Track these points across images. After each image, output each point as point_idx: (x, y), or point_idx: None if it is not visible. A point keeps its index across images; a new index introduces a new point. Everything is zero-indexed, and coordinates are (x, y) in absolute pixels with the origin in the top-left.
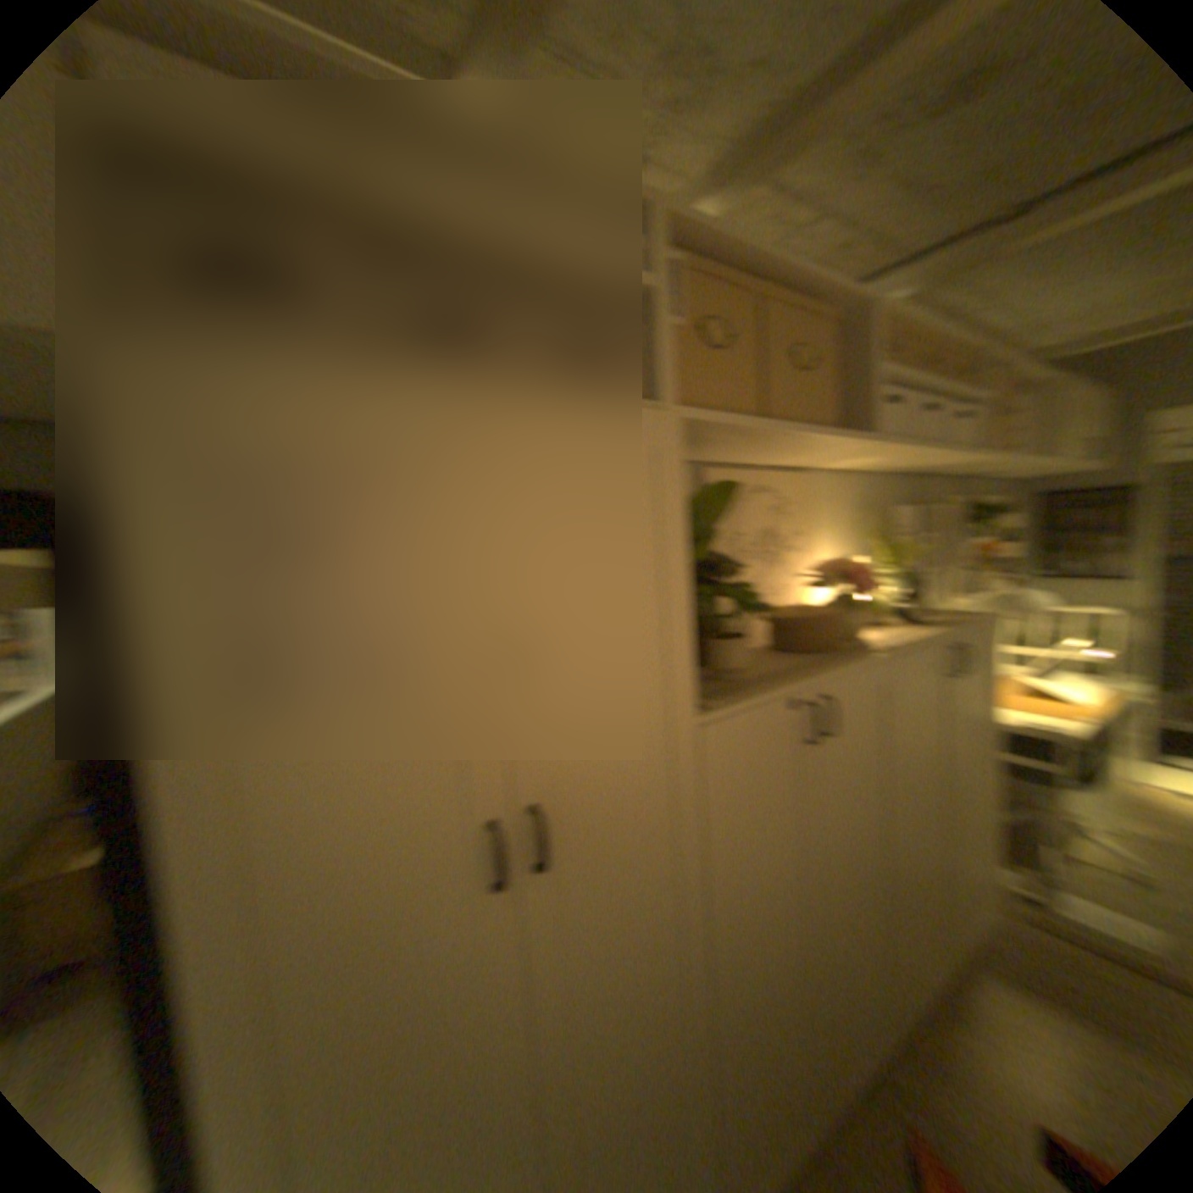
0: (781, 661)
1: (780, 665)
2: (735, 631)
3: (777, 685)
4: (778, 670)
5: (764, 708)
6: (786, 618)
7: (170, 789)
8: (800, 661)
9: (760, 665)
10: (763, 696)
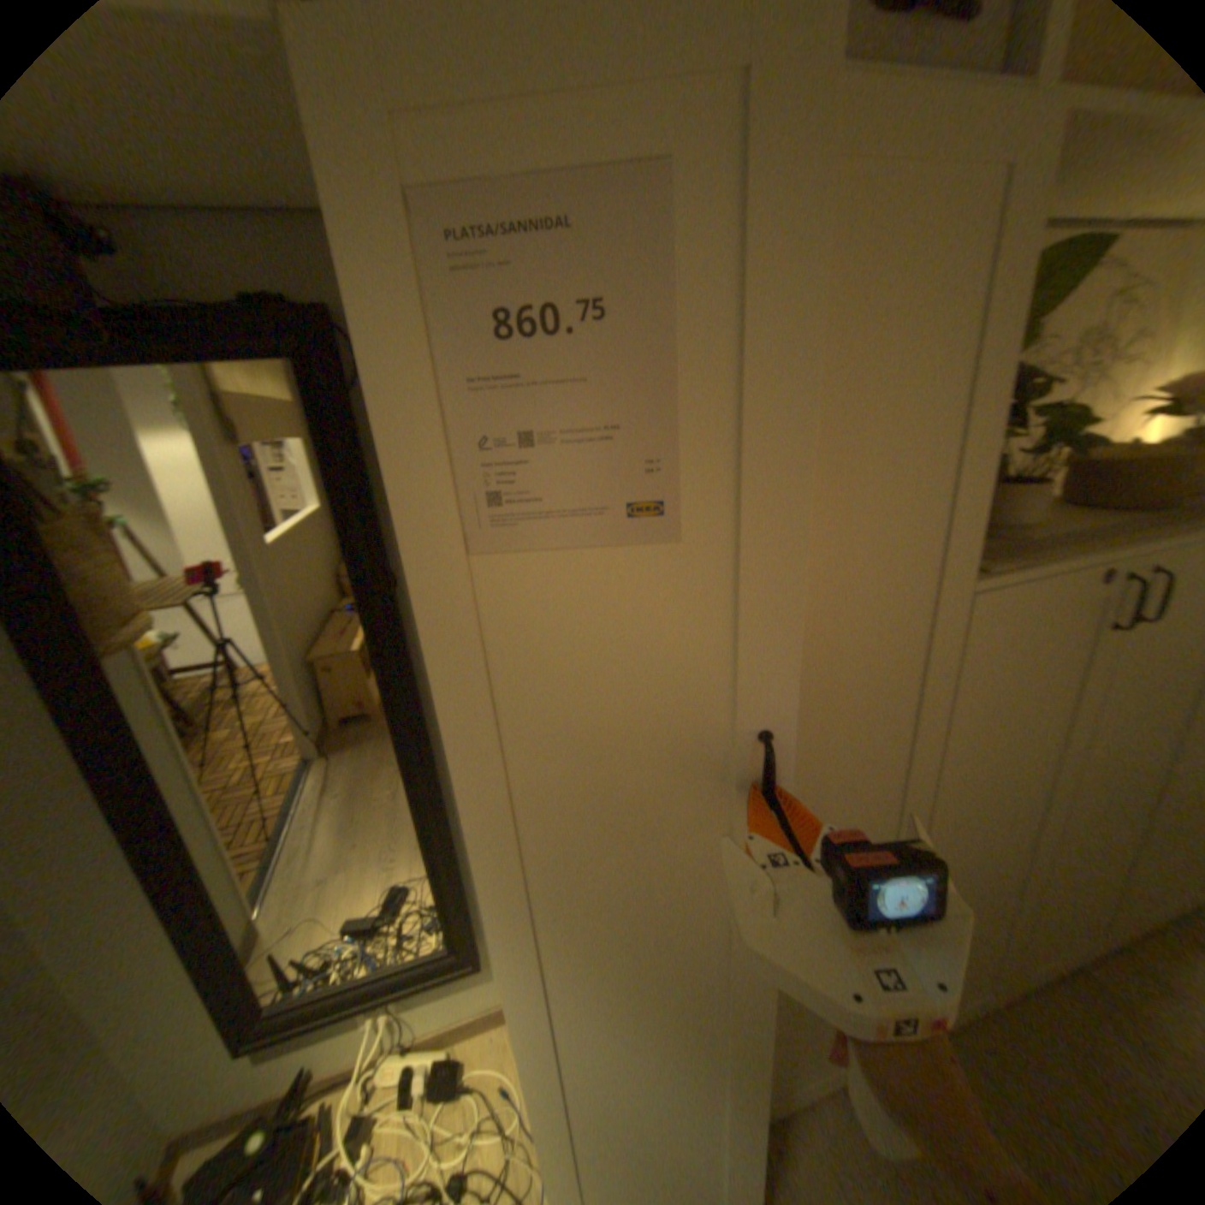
0: (1083, 518)
1: (1083, 524)
2: (1029, 474)
3: (1088, 549)
4: (1083, 529)
5: (1065, 578)
6: (1103, 459)
7: (420, 606)
8: (1116, 520)
9: (1050, 522)
10: (1068, 563)
